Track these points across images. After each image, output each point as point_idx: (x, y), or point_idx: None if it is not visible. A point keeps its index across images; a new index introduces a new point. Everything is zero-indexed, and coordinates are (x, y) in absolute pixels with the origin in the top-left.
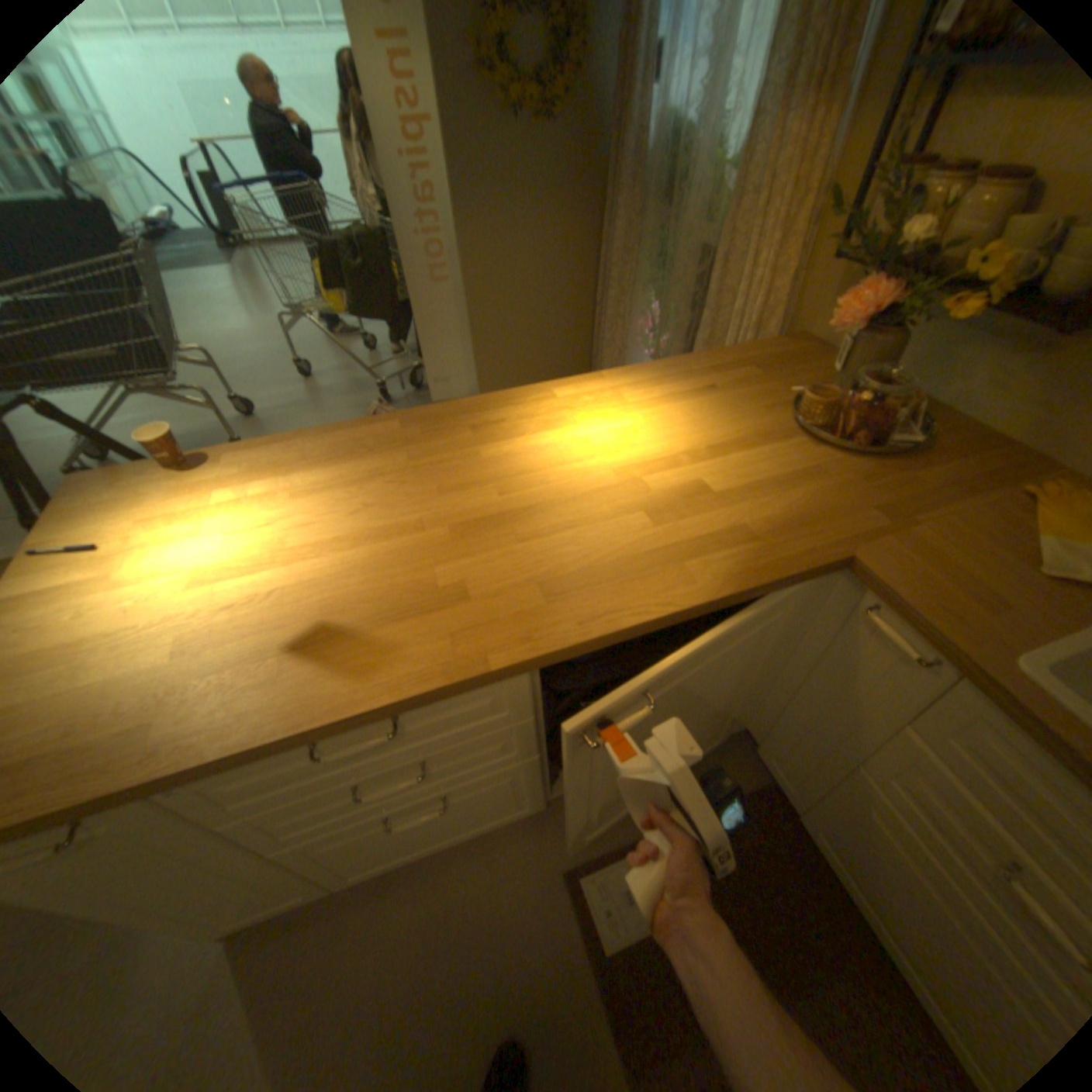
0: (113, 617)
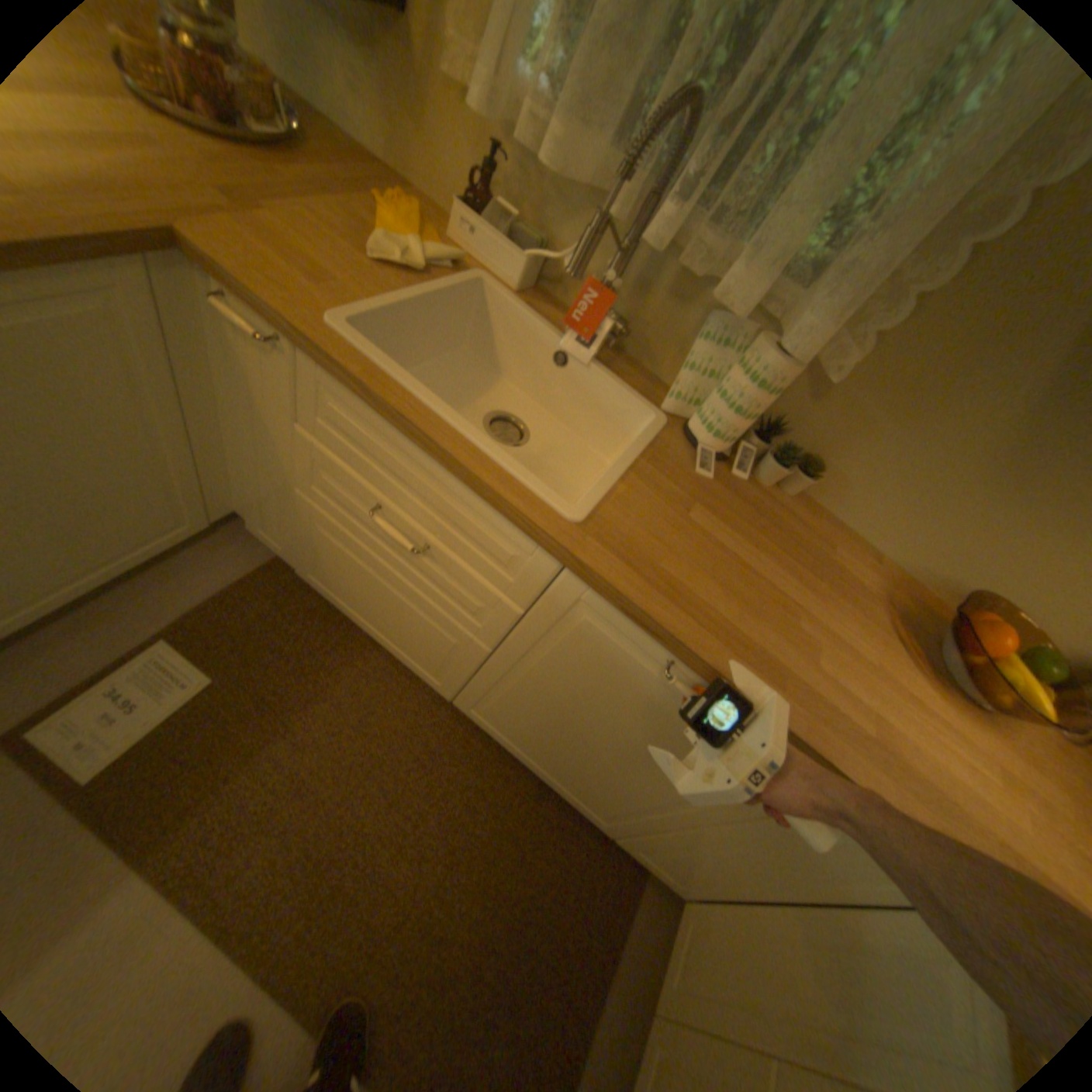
0: None
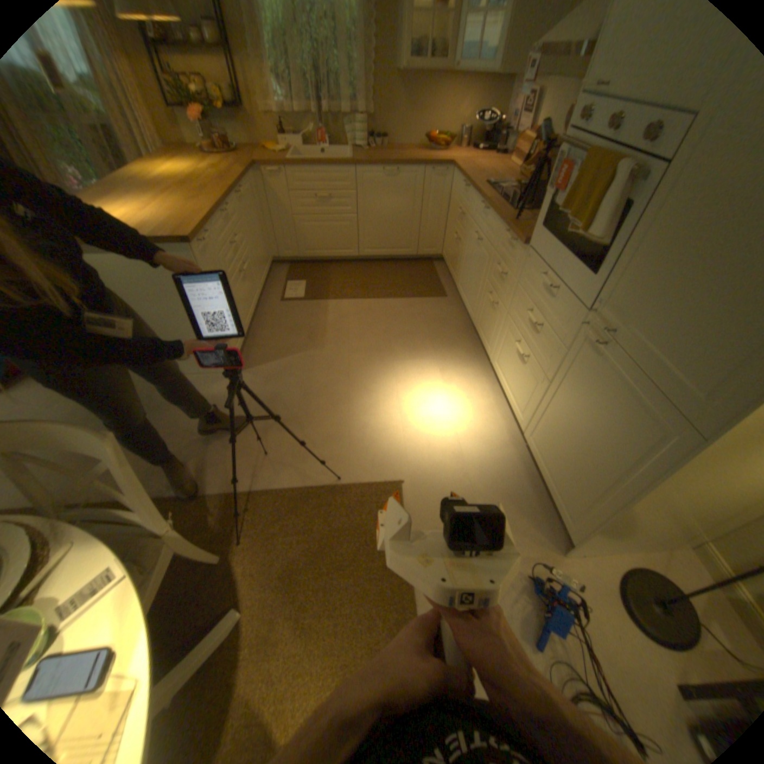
0: (136, 218)
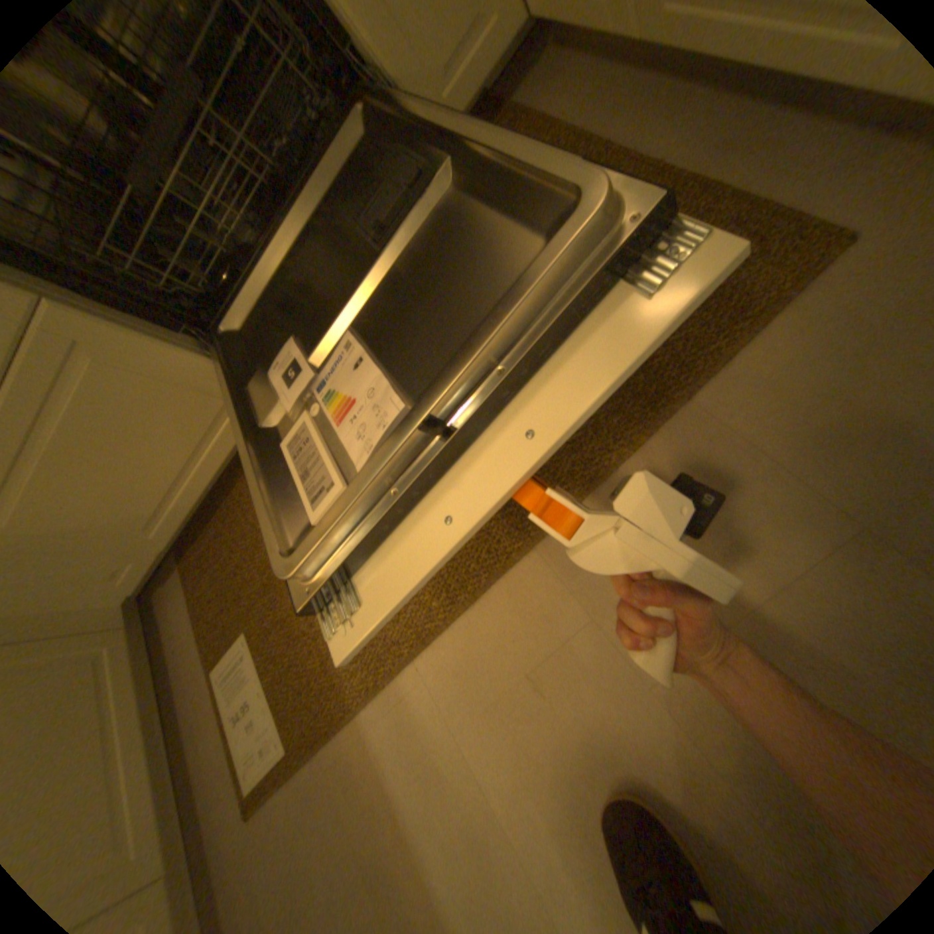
0: None
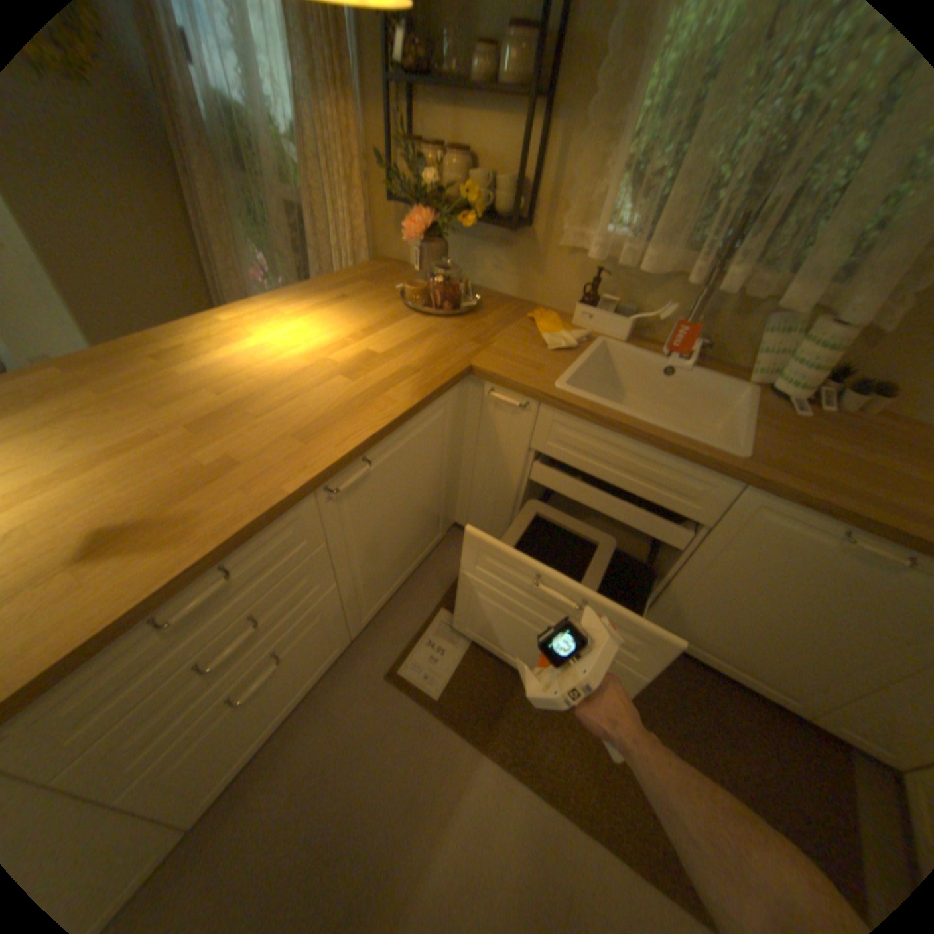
0: None
